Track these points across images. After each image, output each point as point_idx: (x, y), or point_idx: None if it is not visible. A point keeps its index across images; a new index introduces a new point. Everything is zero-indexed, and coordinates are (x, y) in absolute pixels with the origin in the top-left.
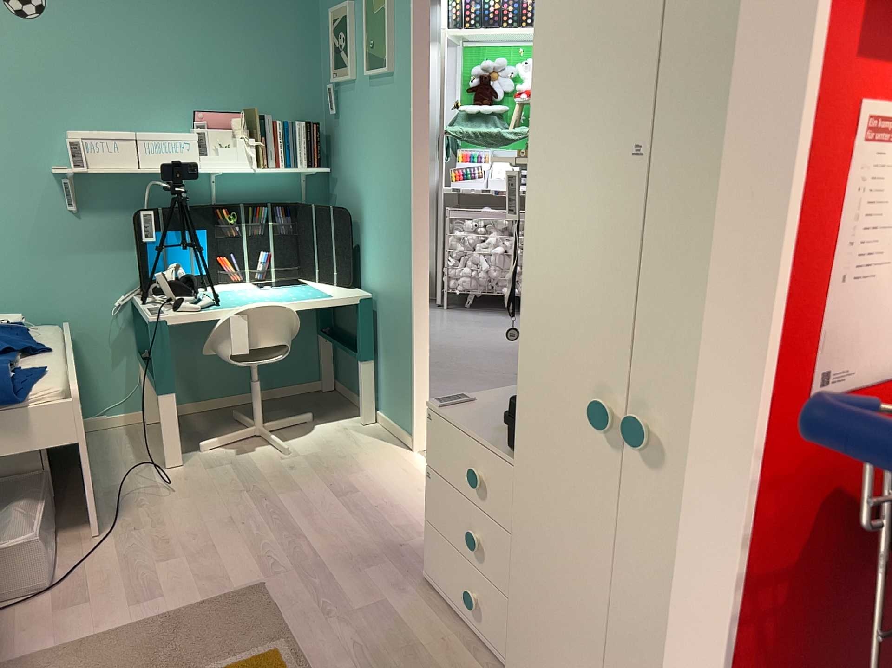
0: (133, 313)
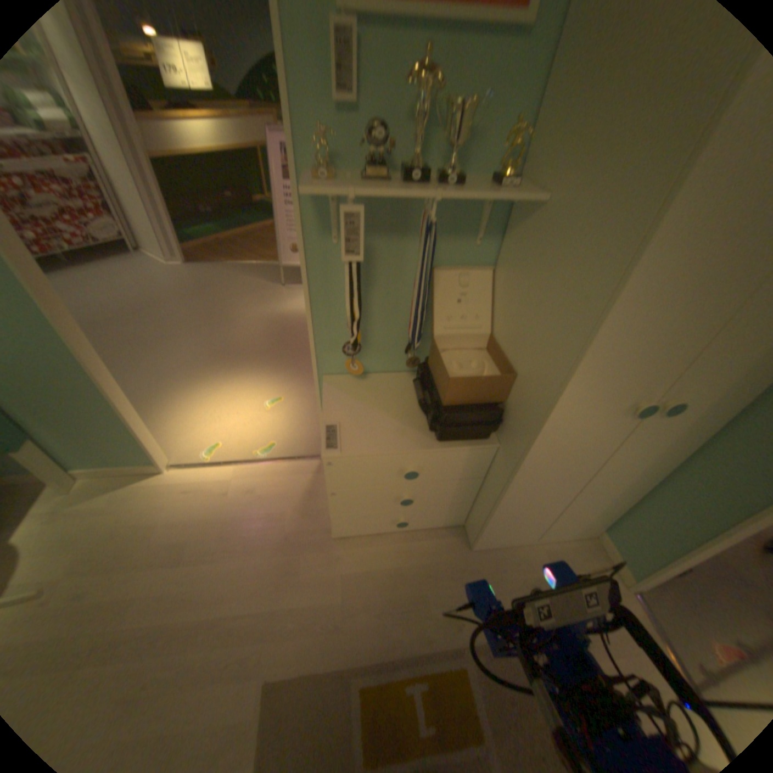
0: None
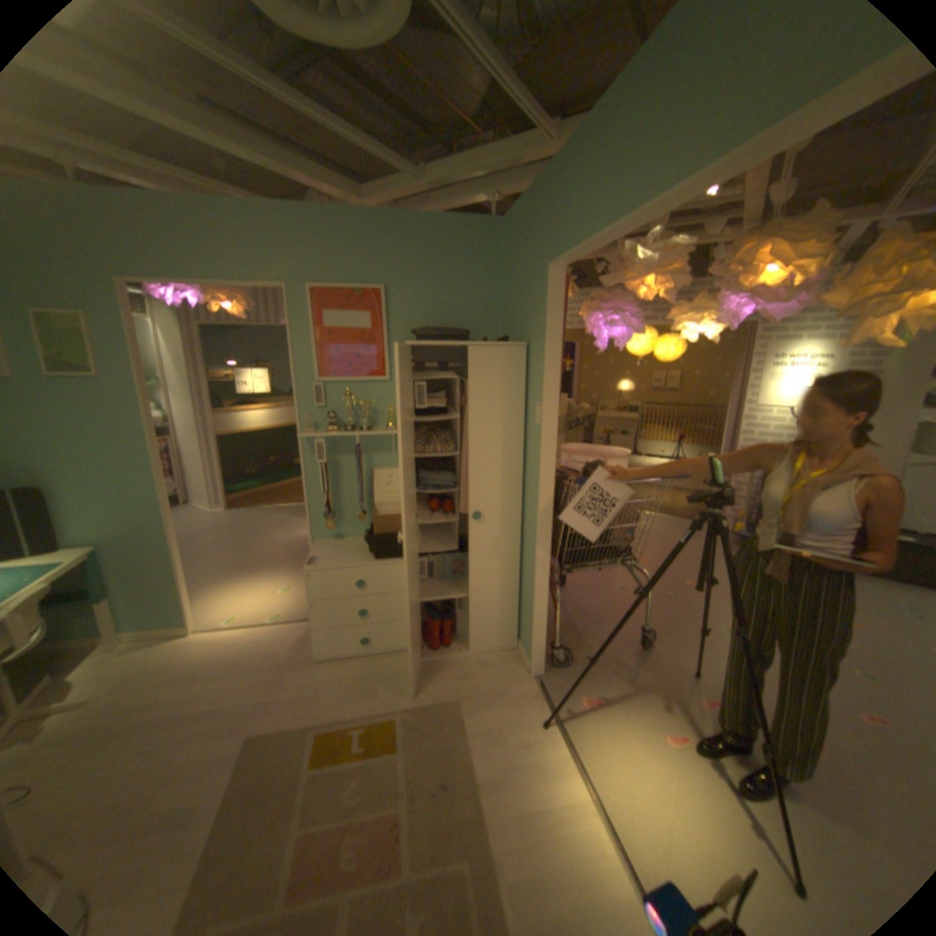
0: None
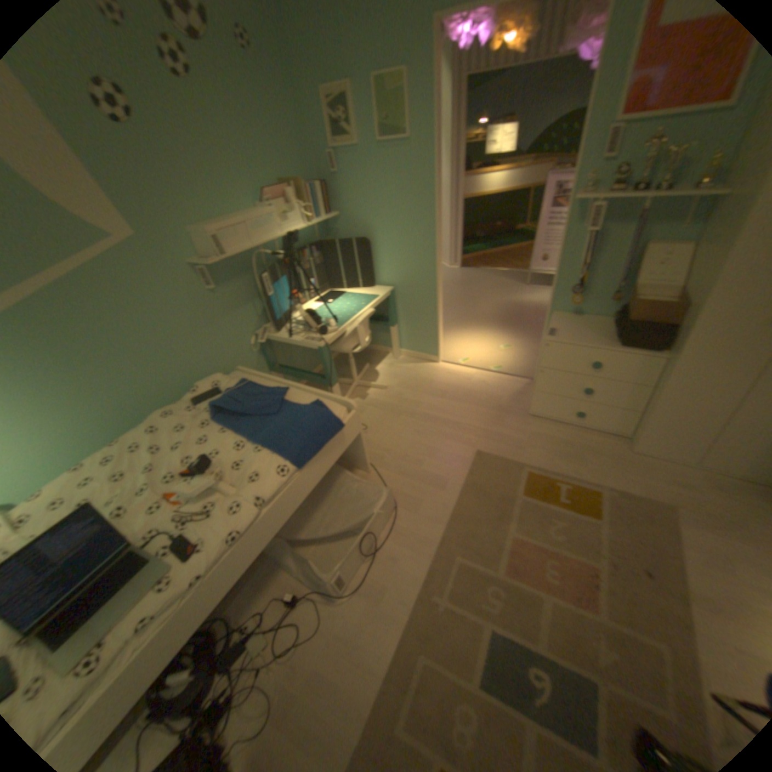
0: (262, 345)
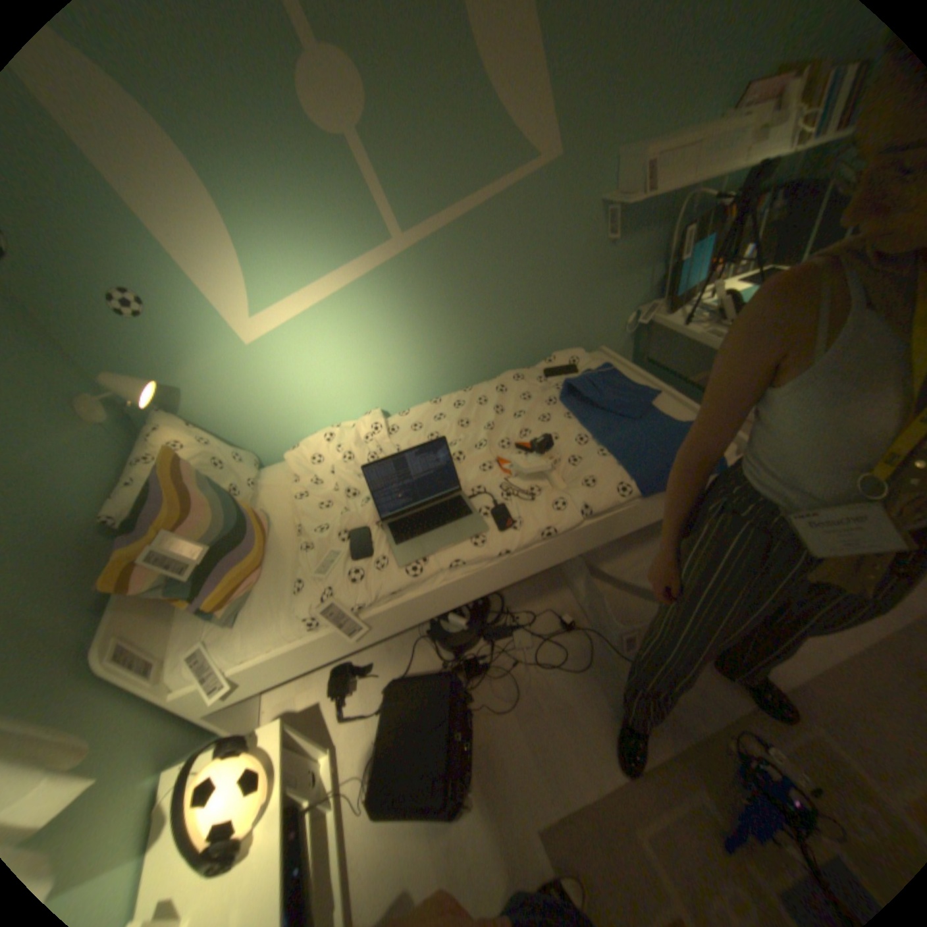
0: (642, 326)
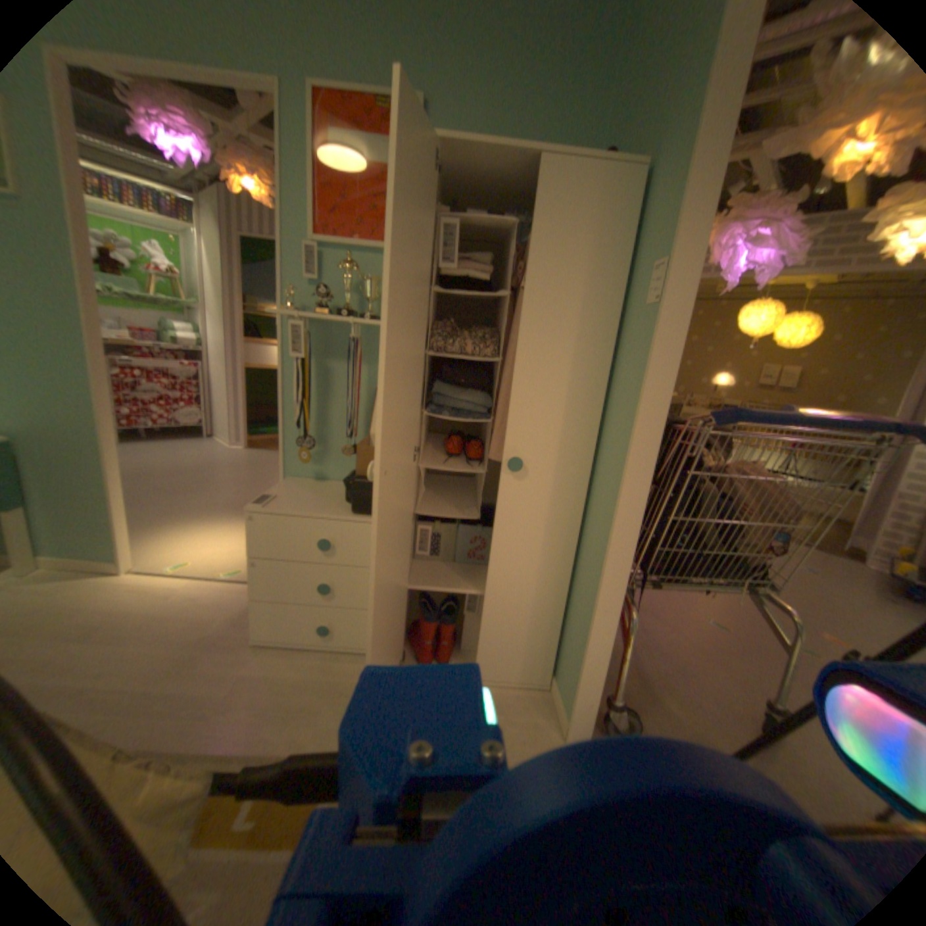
0: None
